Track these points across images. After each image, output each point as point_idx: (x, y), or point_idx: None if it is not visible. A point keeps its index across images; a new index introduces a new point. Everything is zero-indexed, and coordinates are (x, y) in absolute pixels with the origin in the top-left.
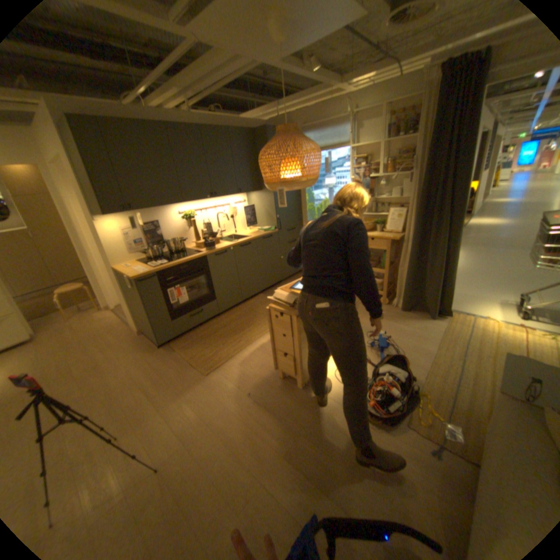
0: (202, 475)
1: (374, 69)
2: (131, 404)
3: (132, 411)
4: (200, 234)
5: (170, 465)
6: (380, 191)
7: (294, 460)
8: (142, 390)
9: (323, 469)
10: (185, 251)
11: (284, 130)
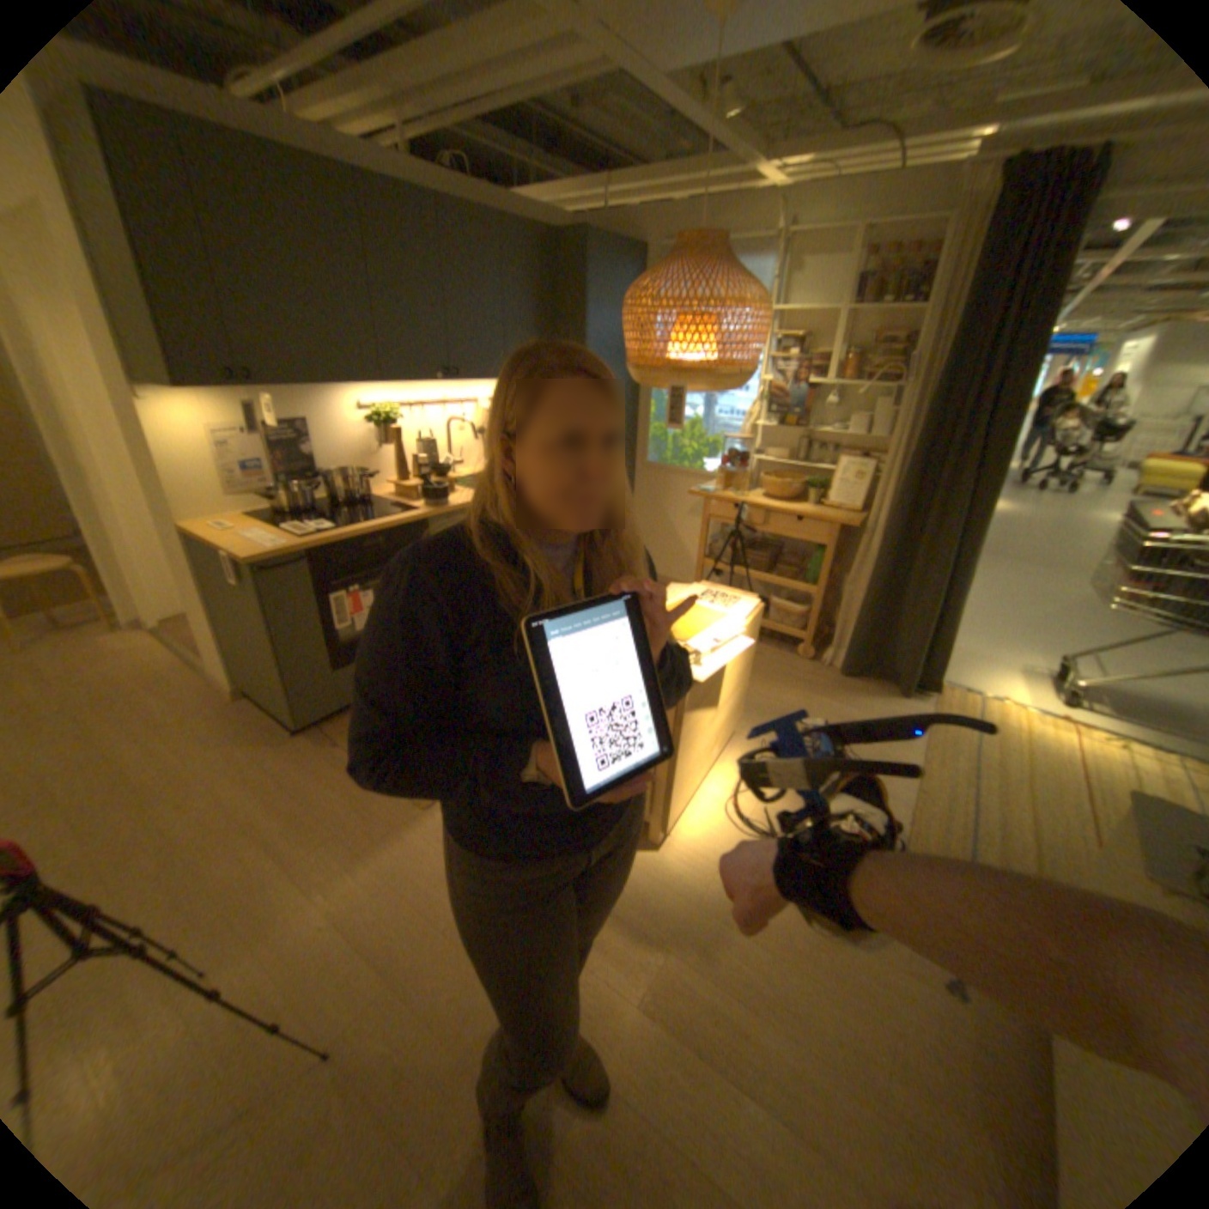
0: (448, 1060)
1: (844, 143)
2: (234, 879)
3: (240, 900)
4: (405, 464)
5: (360, 1038)
6: (820, 417)
7: (664, 1012)
8: (260, 844)
9: (730, 1032)
10: (369, 503)
11: (700, 244)
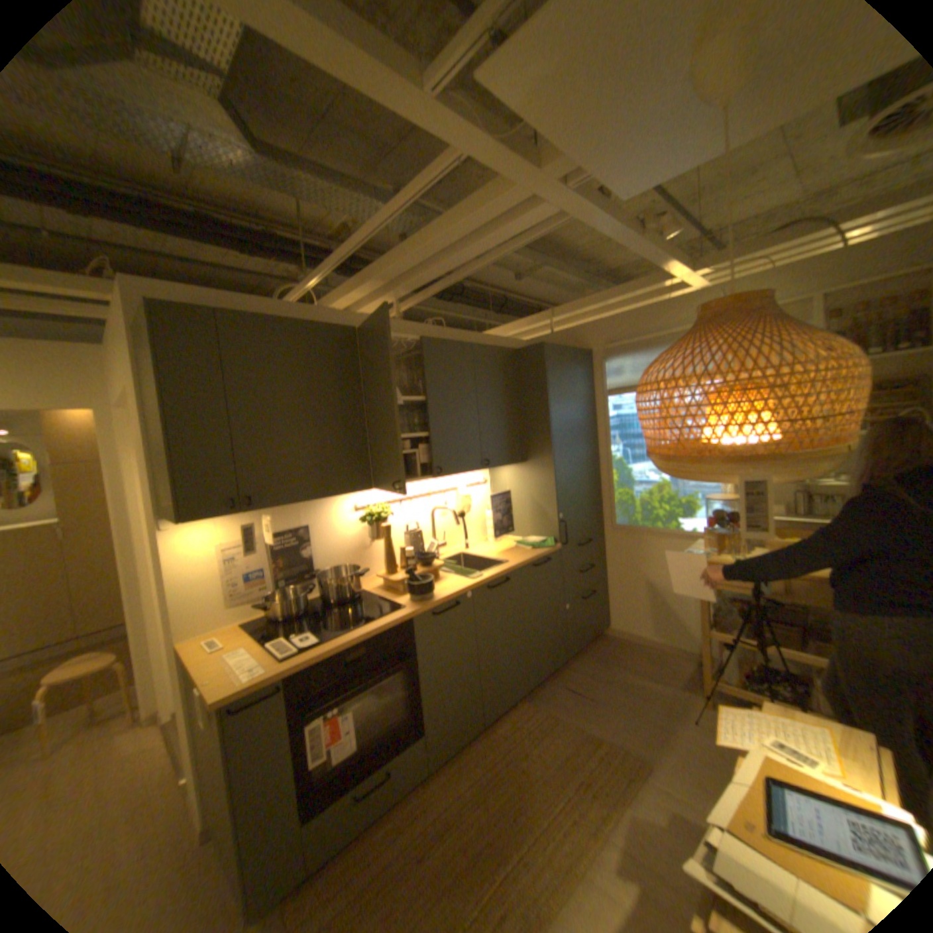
0: None
1: (772, 241)
2: None
3: None
4: (395, 553)
5: None
6: None
7: None
8: None
9: None
10: (360, 599)
11: (742, 306)
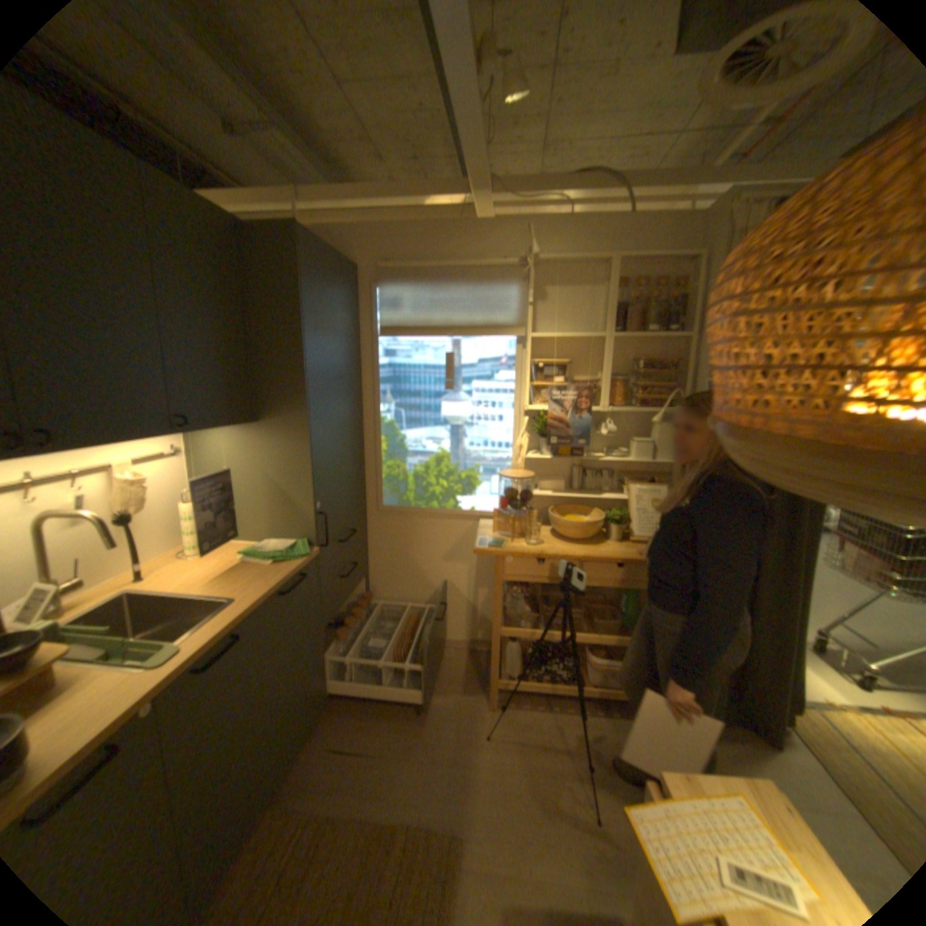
0: None
1: (574, 185)
2: None
3: None
4: None
5: None
6: (587, 443)
7: None
8: None
9: None
10: None
11: None
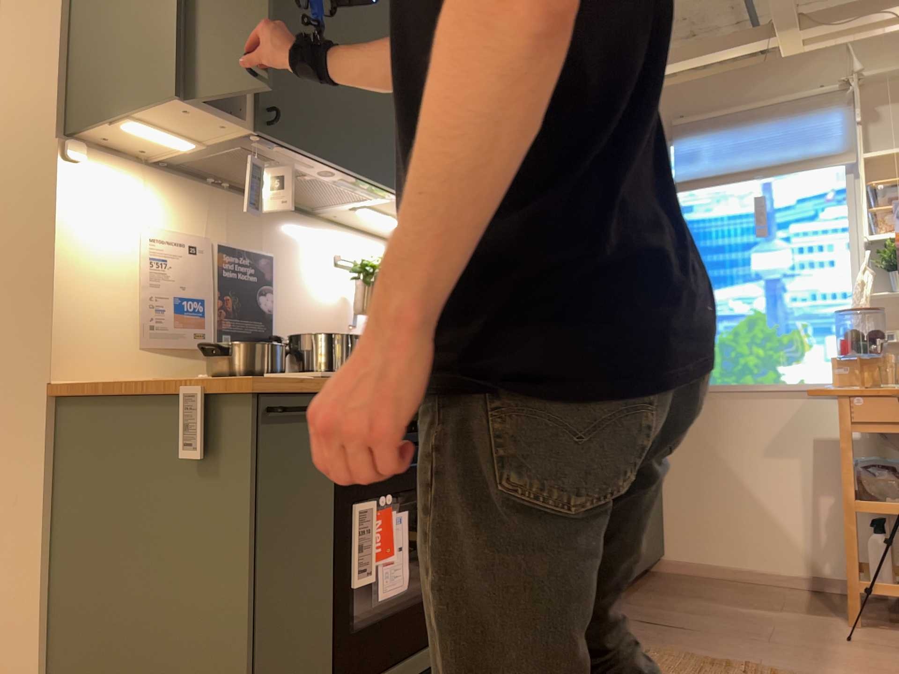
0: None
1: None
2: None
3: None
4: None
5: None
6: None
7: None
8: None
9: None
10: None
11: None
